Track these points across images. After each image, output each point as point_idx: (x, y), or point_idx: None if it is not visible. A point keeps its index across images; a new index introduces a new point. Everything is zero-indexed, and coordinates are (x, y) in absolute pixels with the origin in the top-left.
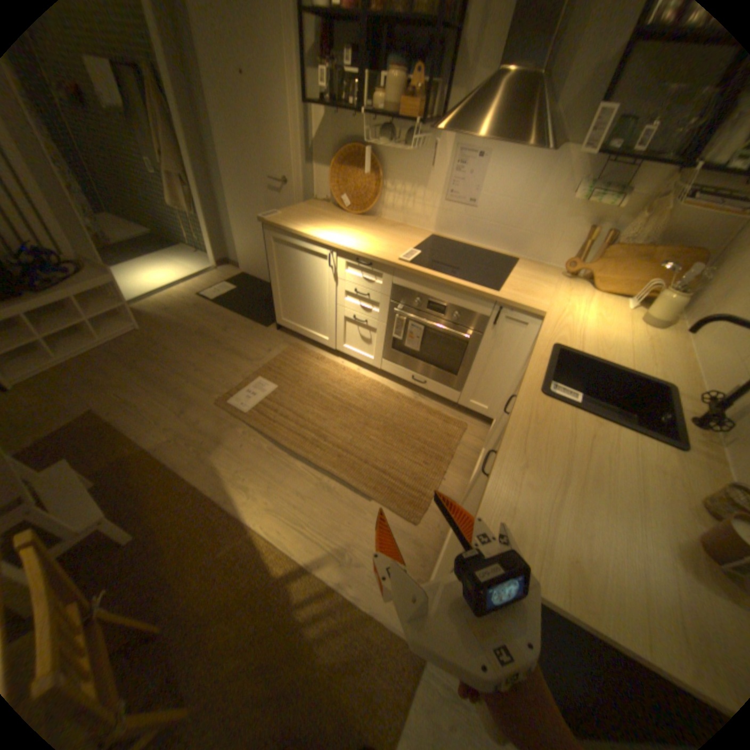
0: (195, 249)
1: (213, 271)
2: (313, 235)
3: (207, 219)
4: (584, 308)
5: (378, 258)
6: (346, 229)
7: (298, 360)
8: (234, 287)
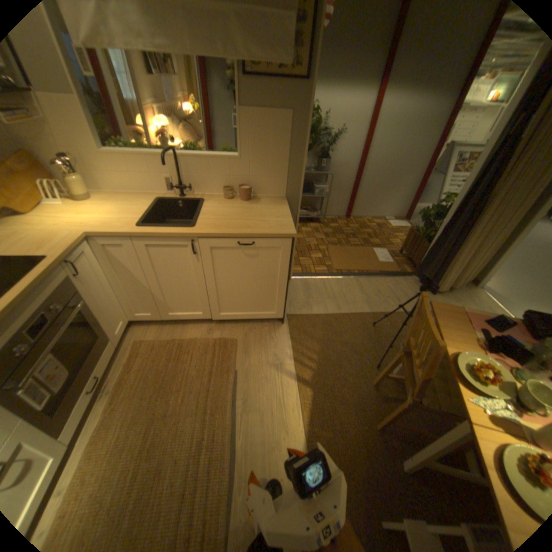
0: None
1: None
2: None
3: None
4: (67, 219)
5: None
6: None
7: None
8: None
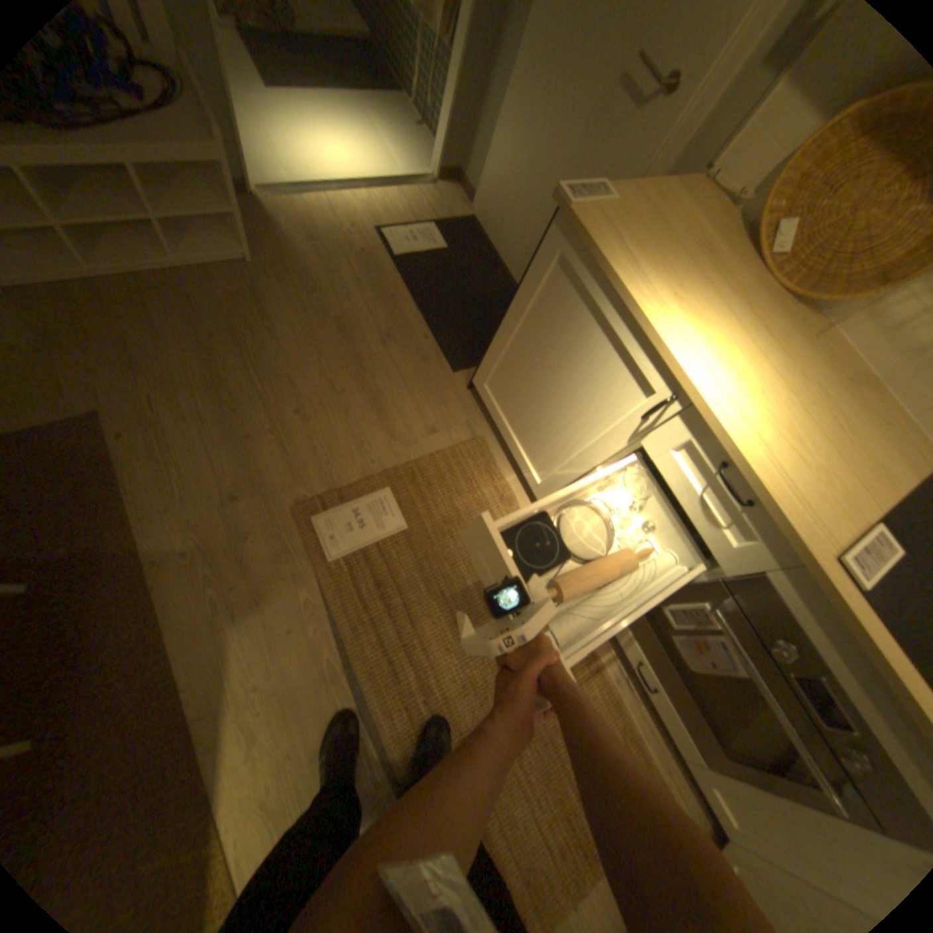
0: (422, 120)
1: (427, 188)
2: (660, 333)
3: (465, 73)
4: None
5: (791, 524)
6: (746, 343)
7: (468, 485)
8: (444, 248)
